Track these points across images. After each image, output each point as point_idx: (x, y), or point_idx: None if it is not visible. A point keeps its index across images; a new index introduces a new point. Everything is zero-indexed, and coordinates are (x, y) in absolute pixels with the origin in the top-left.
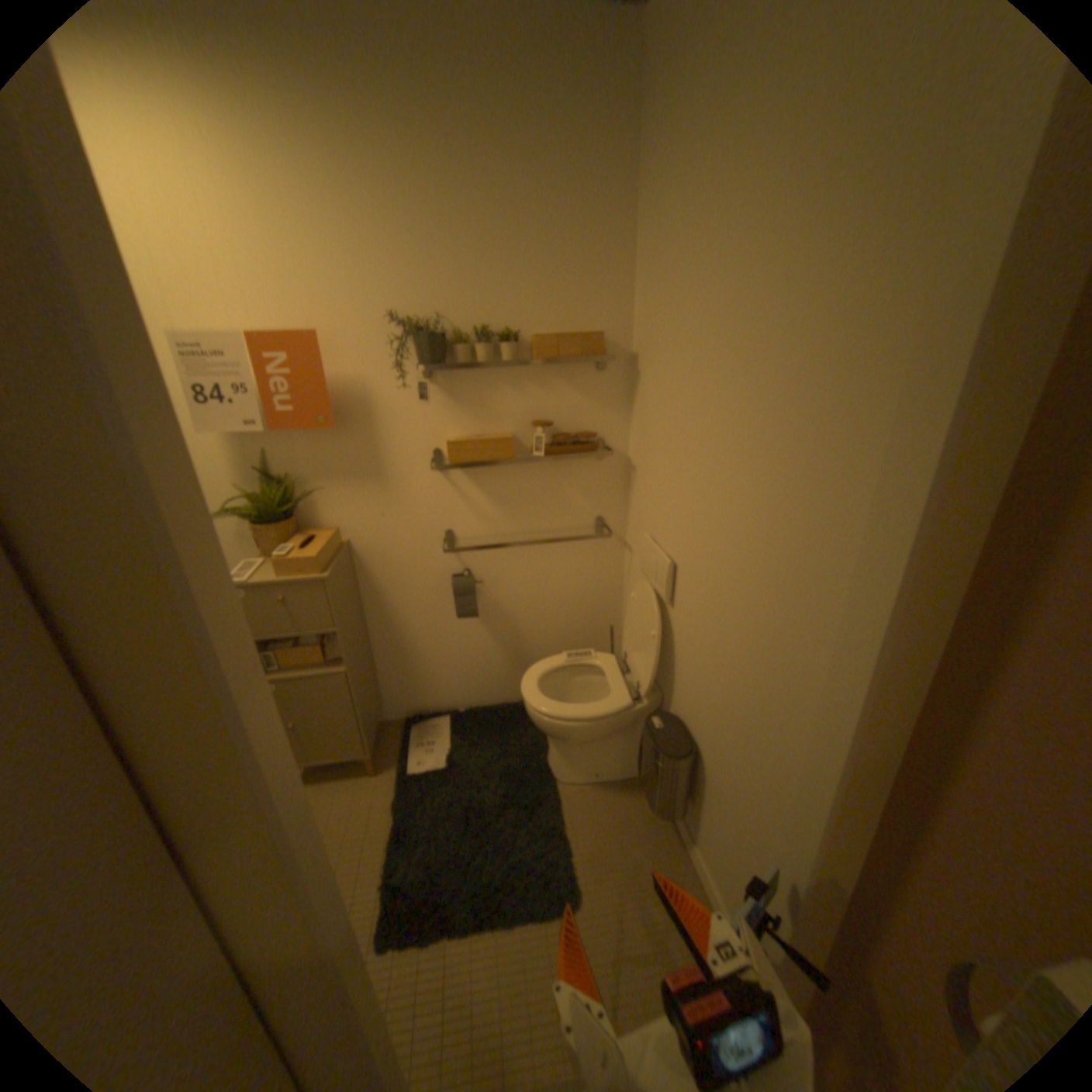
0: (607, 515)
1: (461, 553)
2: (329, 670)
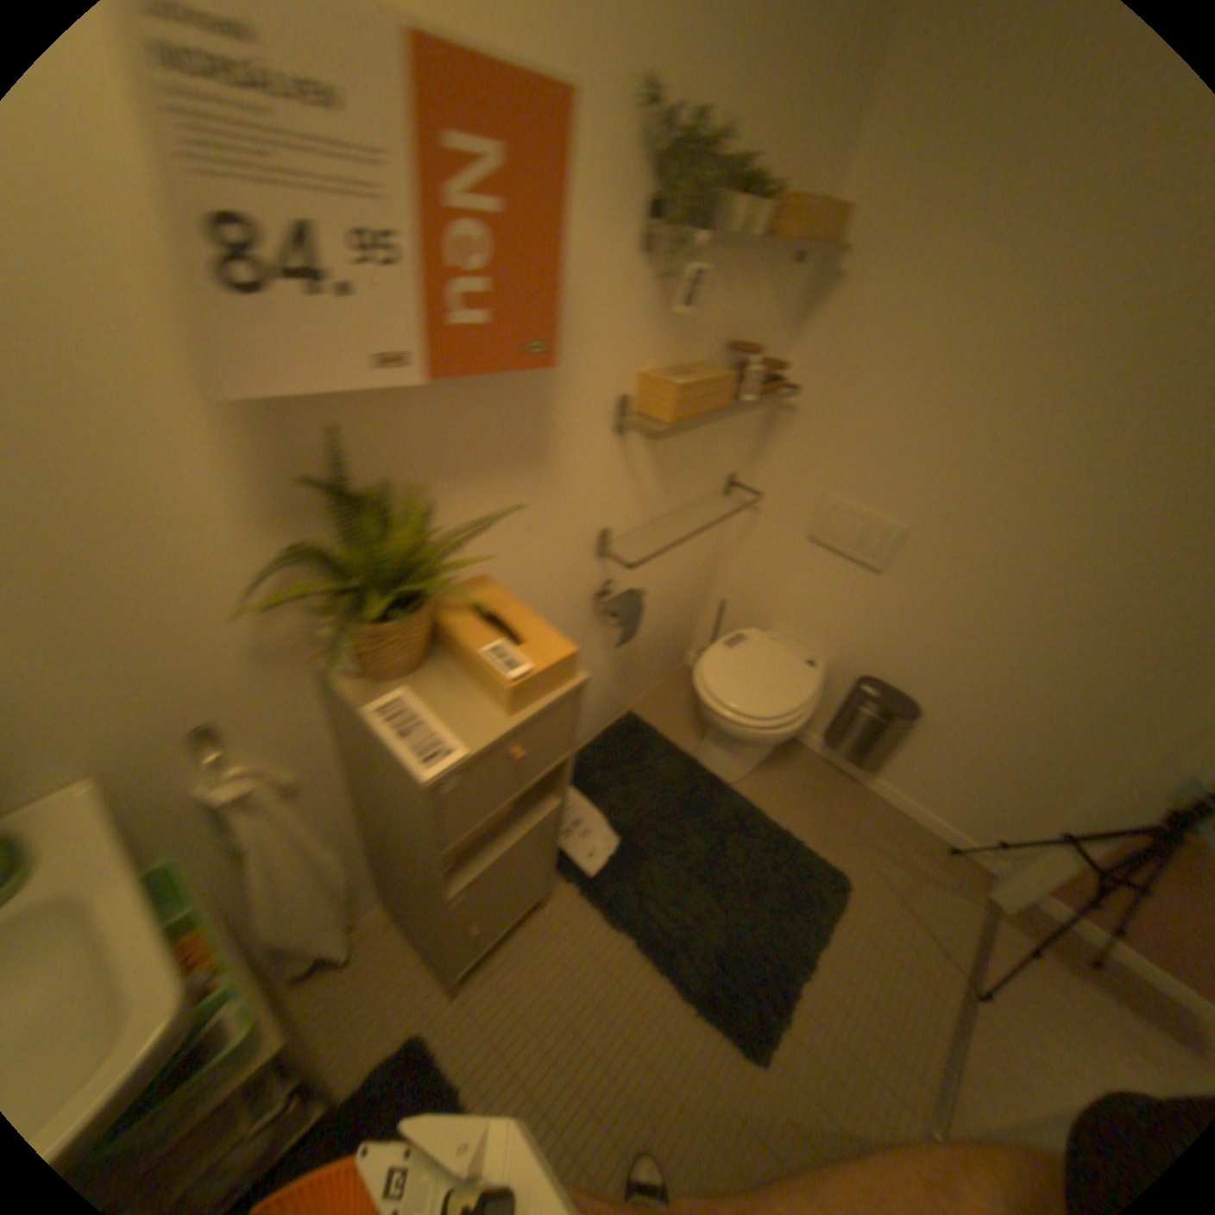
0: (739, 469)
1: (610, 558)
2: (534, 813)
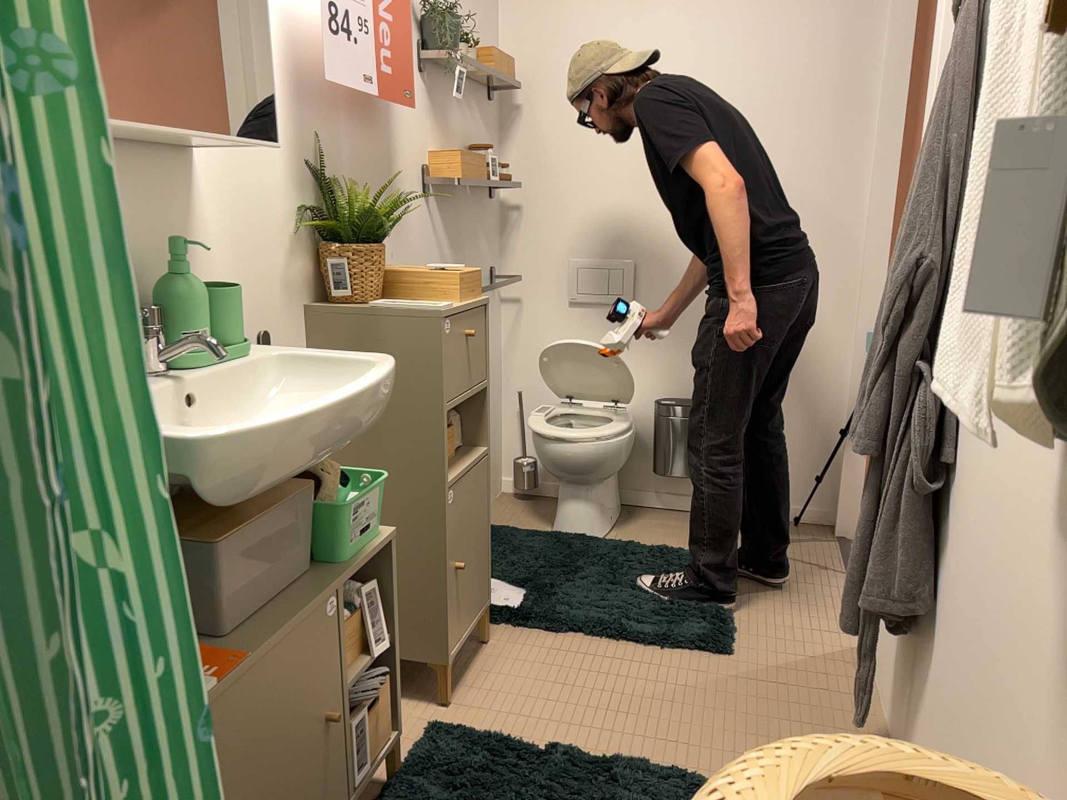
0: (495, 267)
1: None
2: (474, 454)
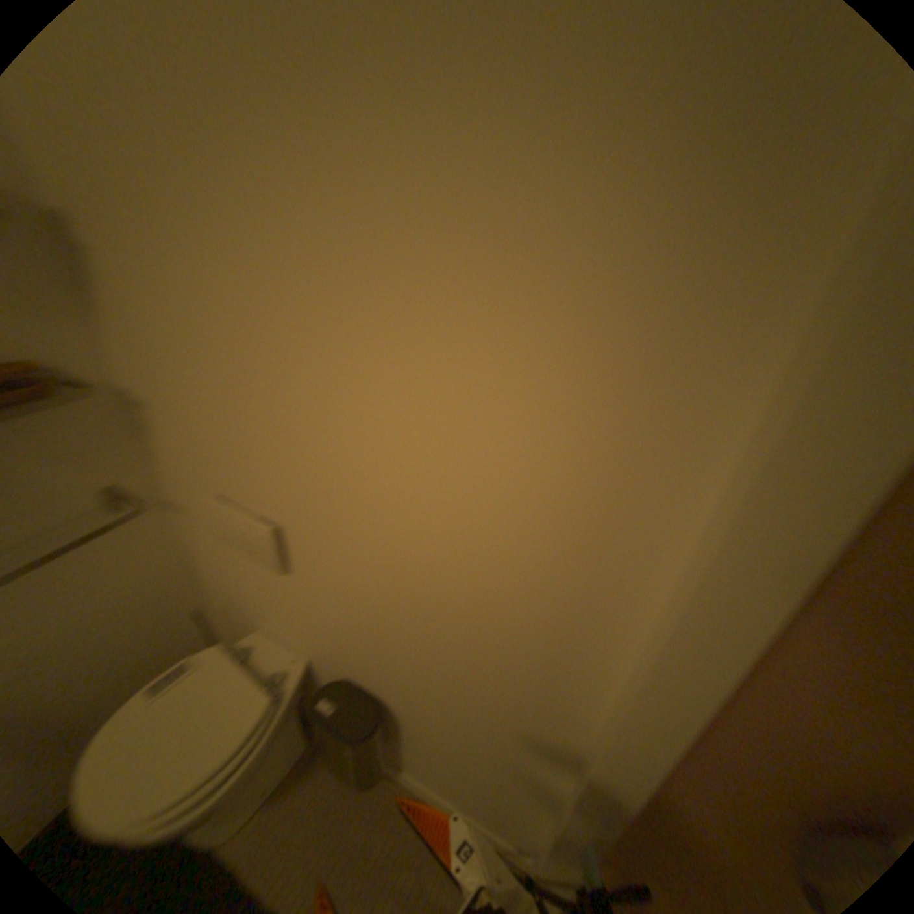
0: (108, 481)
1: None
2: None
